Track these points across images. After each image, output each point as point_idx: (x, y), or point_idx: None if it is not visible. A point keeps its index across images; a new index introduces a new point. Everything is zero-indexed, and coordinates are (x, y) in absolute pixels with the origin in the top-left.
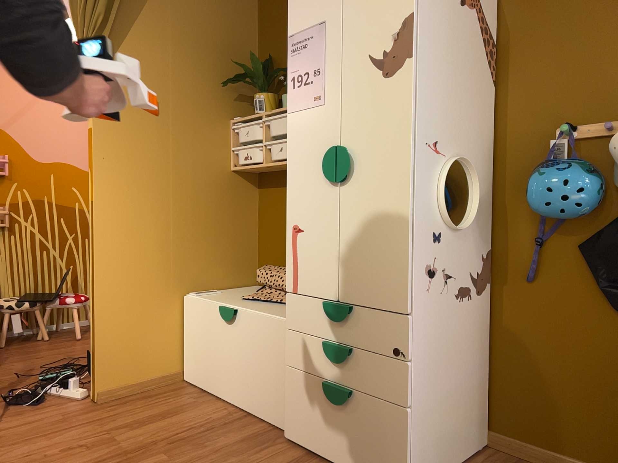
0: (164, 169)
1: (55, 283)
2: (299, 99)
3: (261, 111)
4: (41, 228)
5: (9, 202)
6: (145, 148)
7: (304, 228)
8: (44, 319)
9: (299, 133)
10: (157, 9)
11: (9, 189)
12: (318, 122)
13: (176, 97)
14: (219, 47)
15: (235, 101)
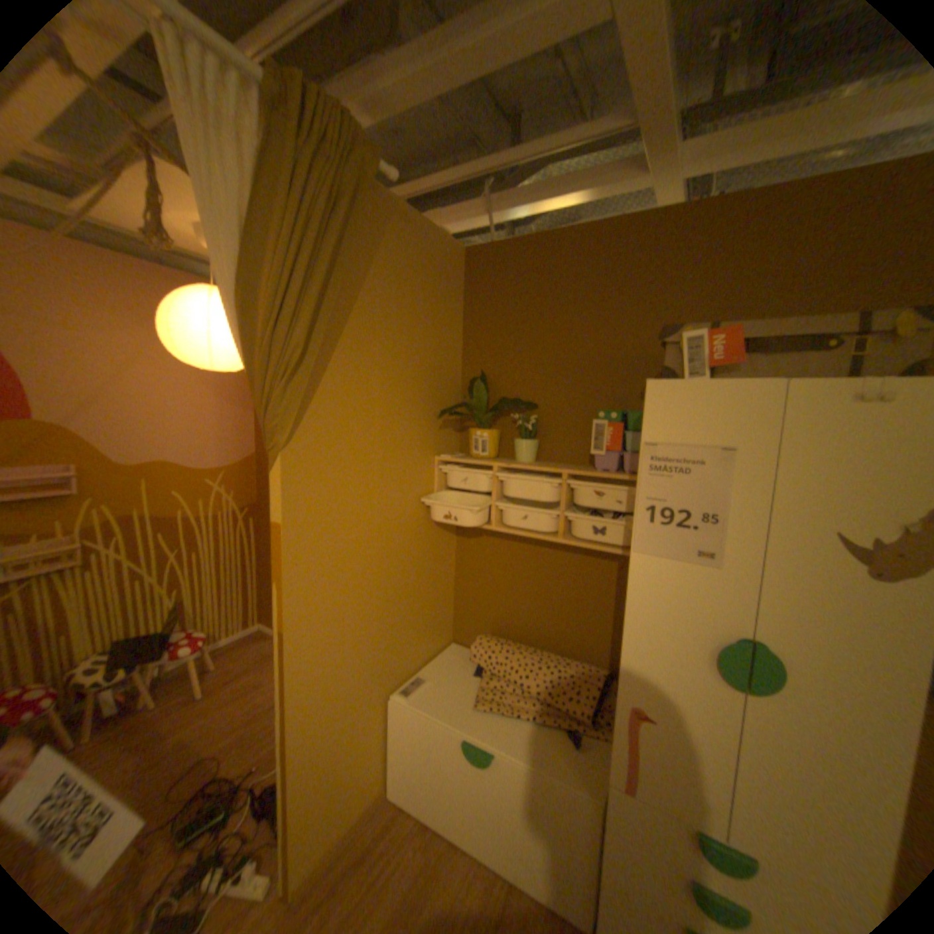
0: (368, 548)
1: (153, 619)
2: (664, 543)
3: (482, 453)
4: (127, 554)
5: (75, 529)
6: (347, 529)
7: (660, 721)
8: (146, 684)
9: (660, 589)
10: (361, 318)
11: (74, 511)
12: (705, 590)
13: (382, 444)
14: (427, 362)
15: (439, 430)
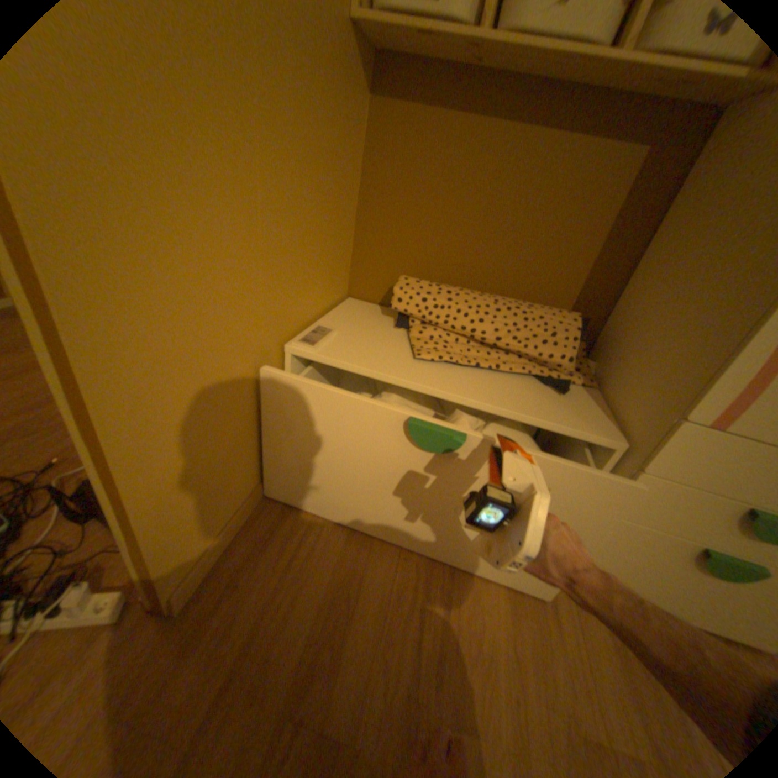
0: None
1: None
2: None
3: None
4: None
5: None
6: None
7: None
8: None
9: None
10: None
11: None
12: None
13: None
14: None
15: None
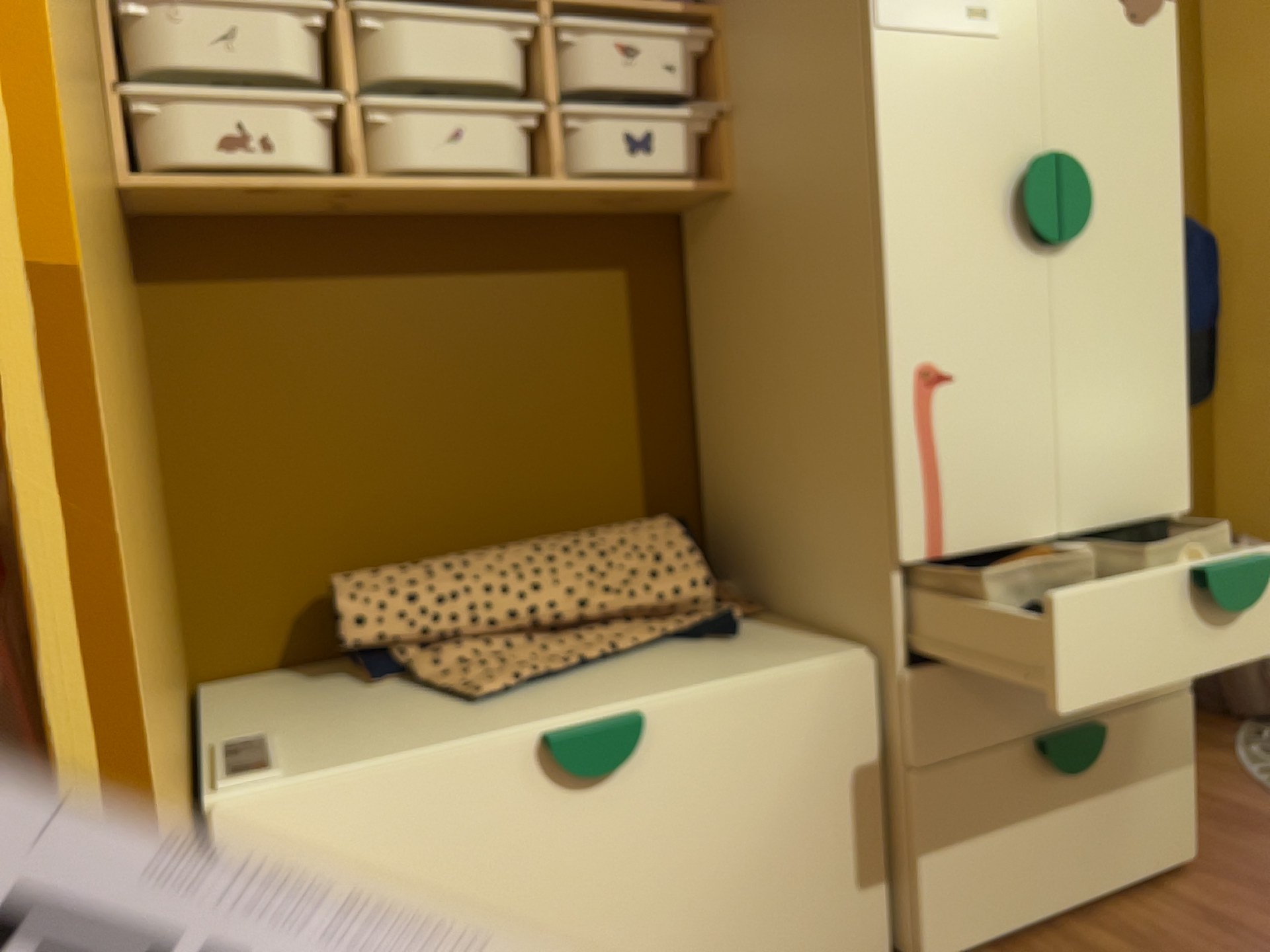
0: None
1: None
2: None
3: None
4: None
5: None
6: None
7: (958, 370)
8: None
9: (926, 97)
10: None
11: None
12: (984, 81)
13: None
14: None
15: None
